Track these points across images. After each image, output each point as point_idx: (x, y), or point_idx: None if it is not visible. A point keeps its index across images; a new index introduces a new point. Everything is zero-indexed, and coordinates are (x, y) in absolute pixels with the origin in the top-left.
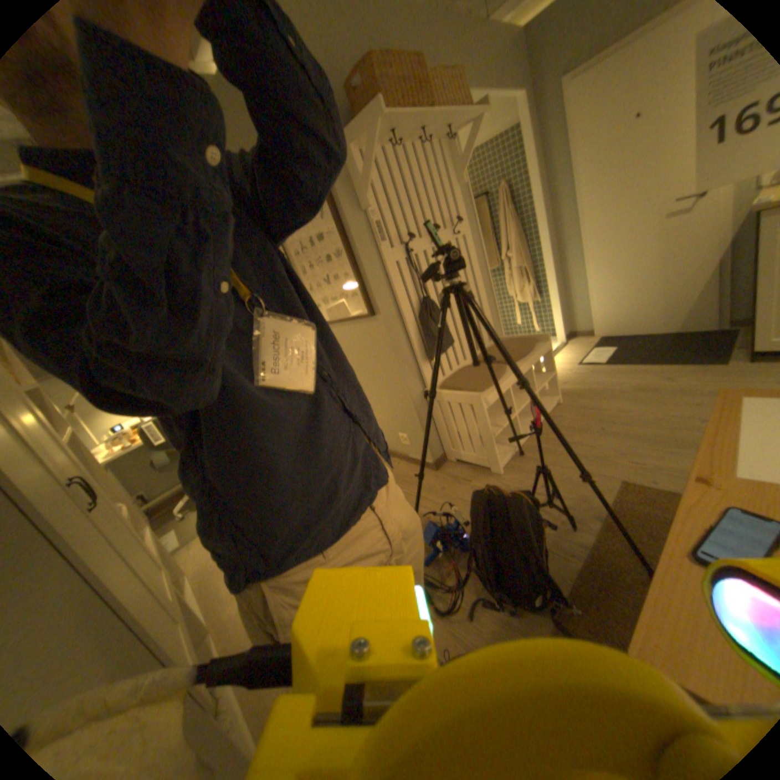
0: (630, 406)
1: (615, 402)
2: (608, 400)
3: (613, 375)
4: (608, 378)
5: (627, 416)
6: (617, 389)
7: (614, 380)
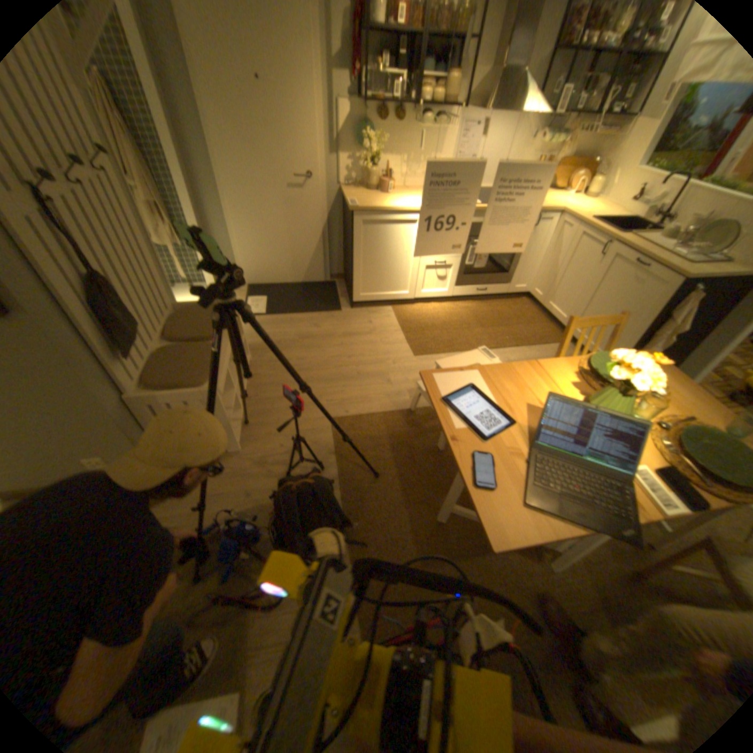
0: (306, 354)
1: (294, 352)
2: (288, 351)
3: (279, 326)
4: (277, 329)
5: (308, 363)
6: (289, 339)
7: (283, 330)
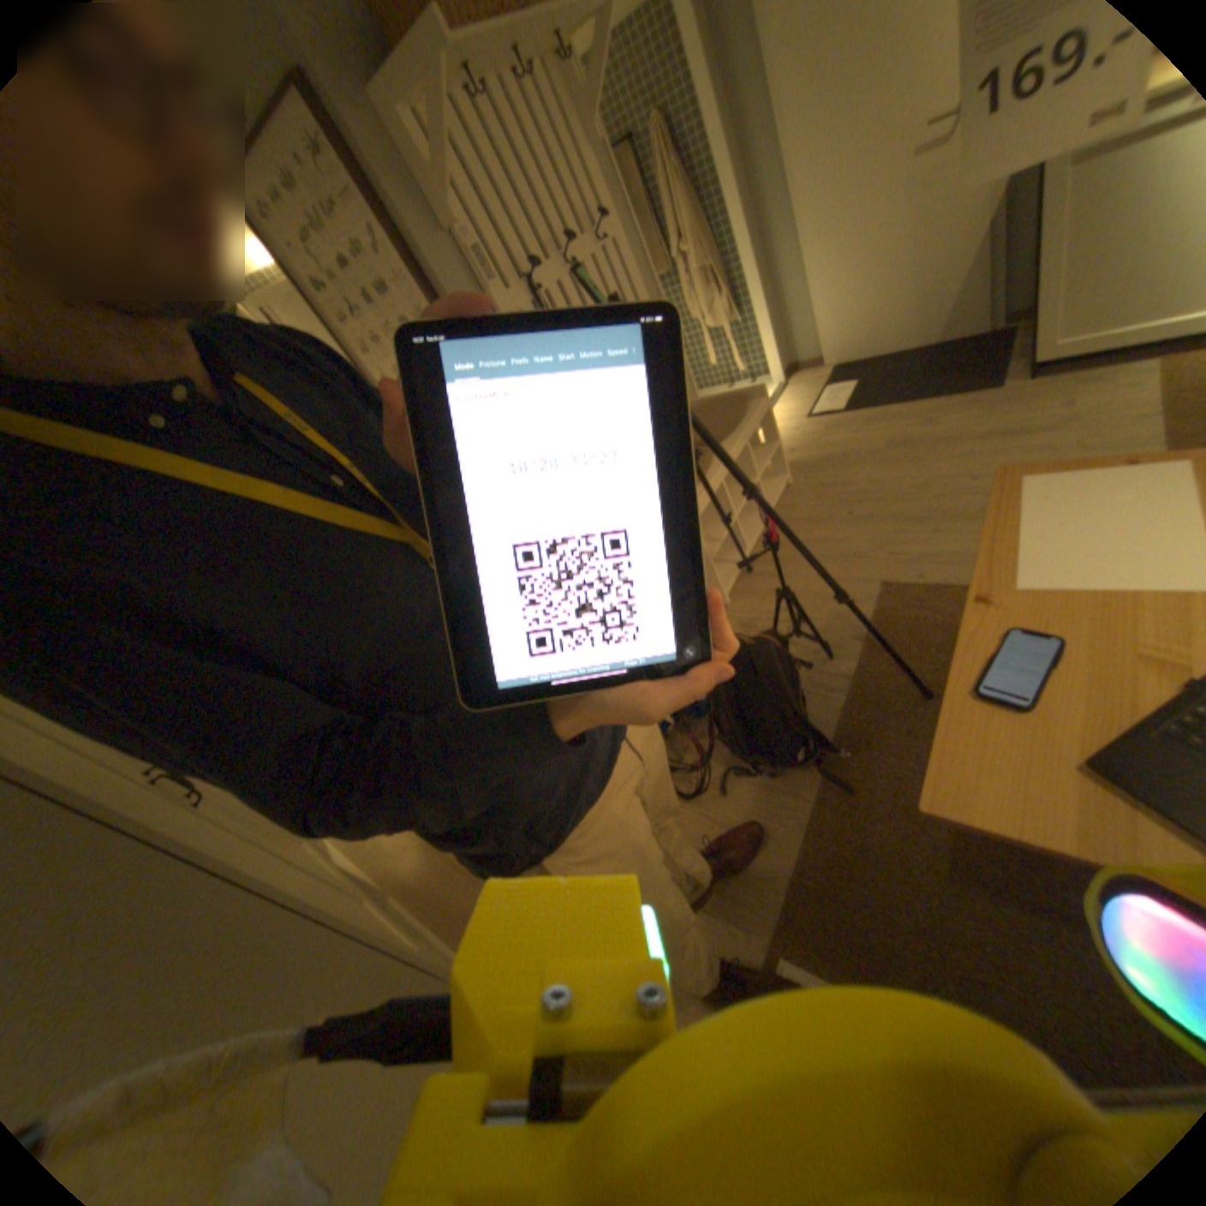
0: (885, 472)
1: (864, 469)
2: (855, 467)
3: (857, 427)
4: (851, 433)
5: (881, 487)
6: (865, 447)
7: (860, 434)
